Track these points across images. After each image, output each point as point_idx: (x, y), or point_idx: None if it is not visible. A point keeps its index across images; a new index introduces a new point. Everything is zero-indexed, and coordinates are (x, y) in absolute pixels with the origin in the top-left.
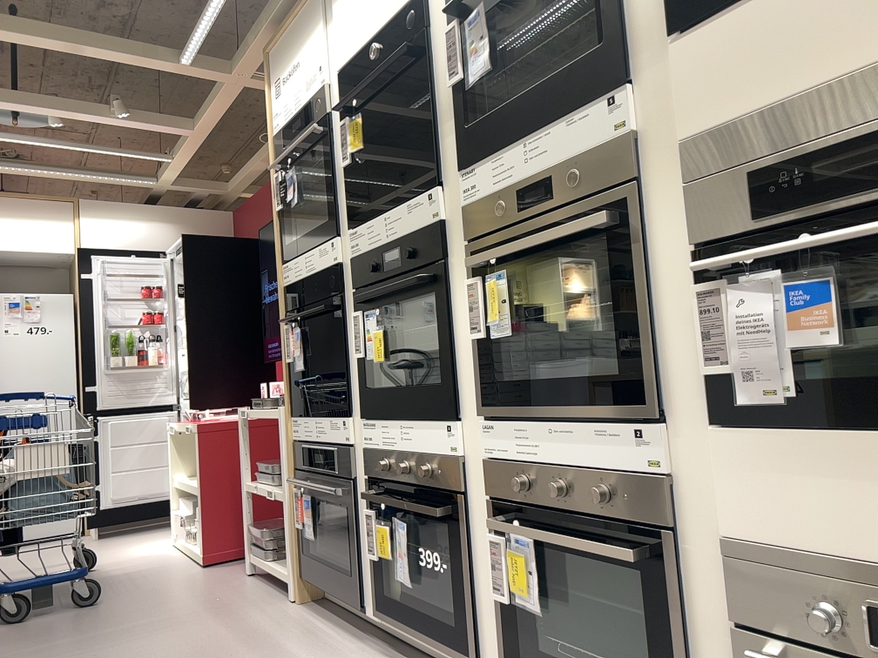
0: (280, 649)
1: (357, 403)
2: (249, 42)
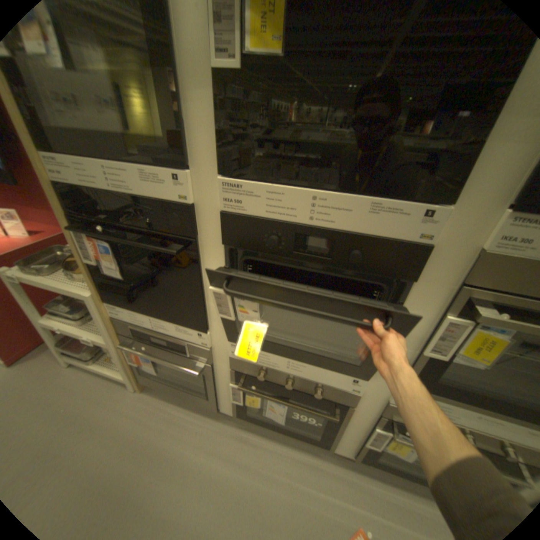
0: (170, 456)
1: (219, 326)
2: None
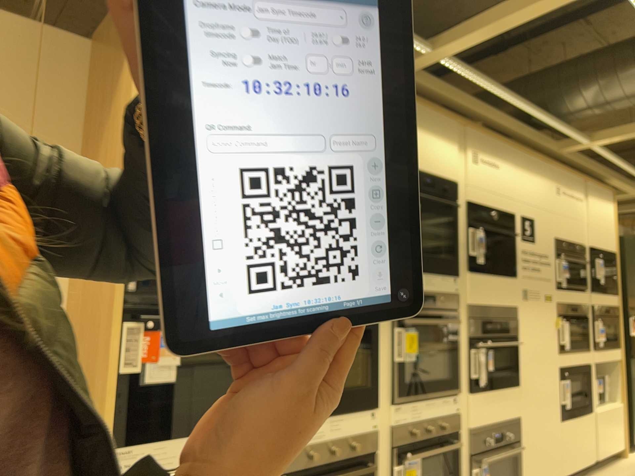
0: None
1: None
2: None
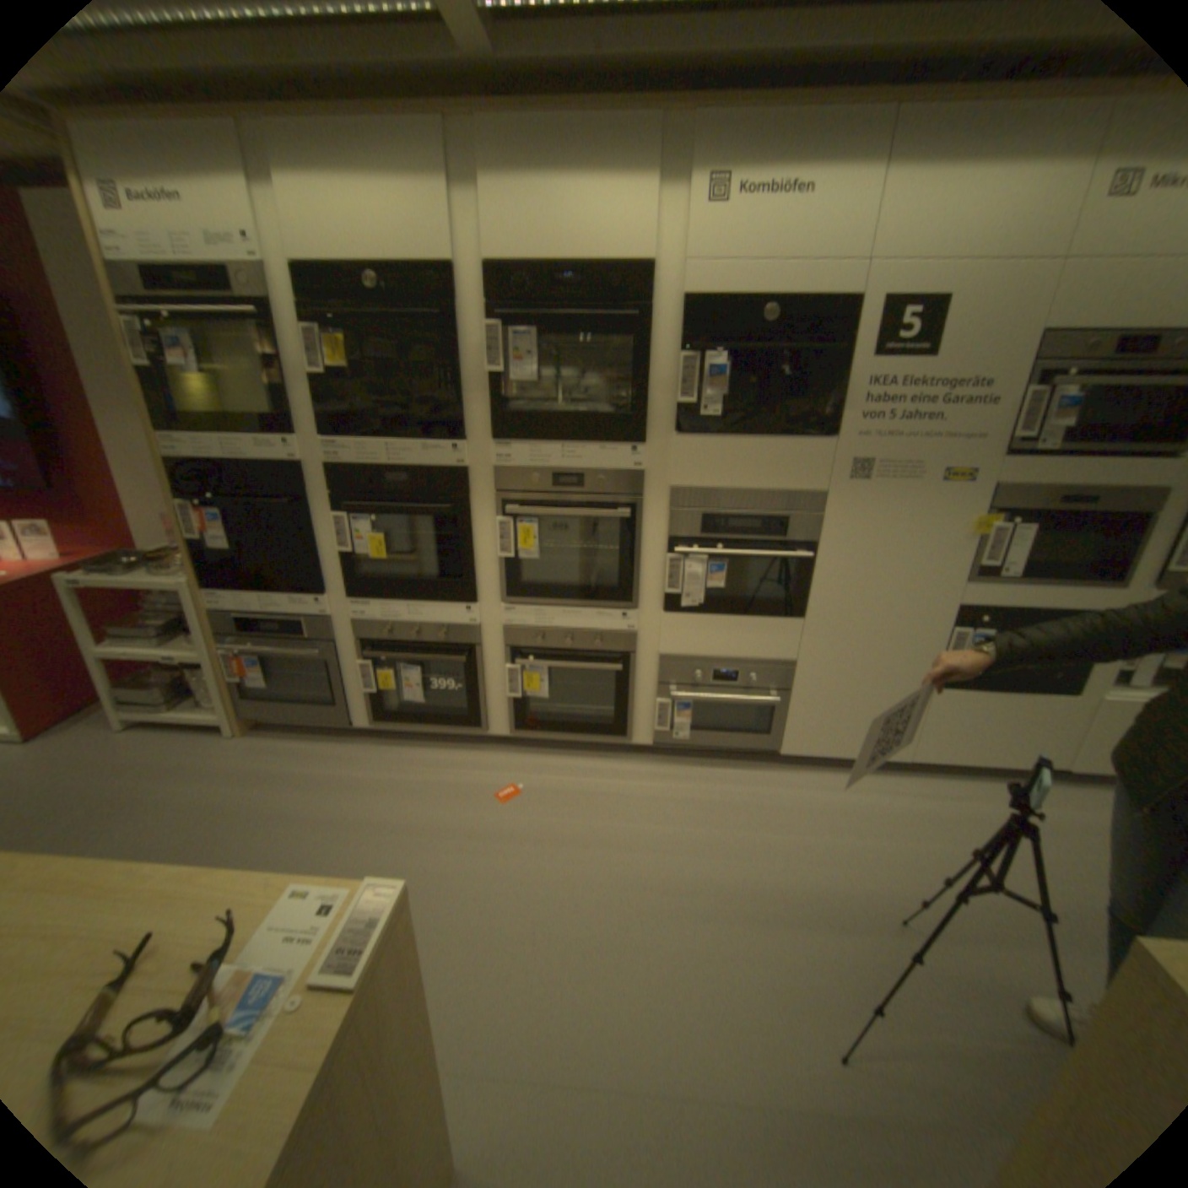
0: (289, 779)
1: (336, 587)
2: None
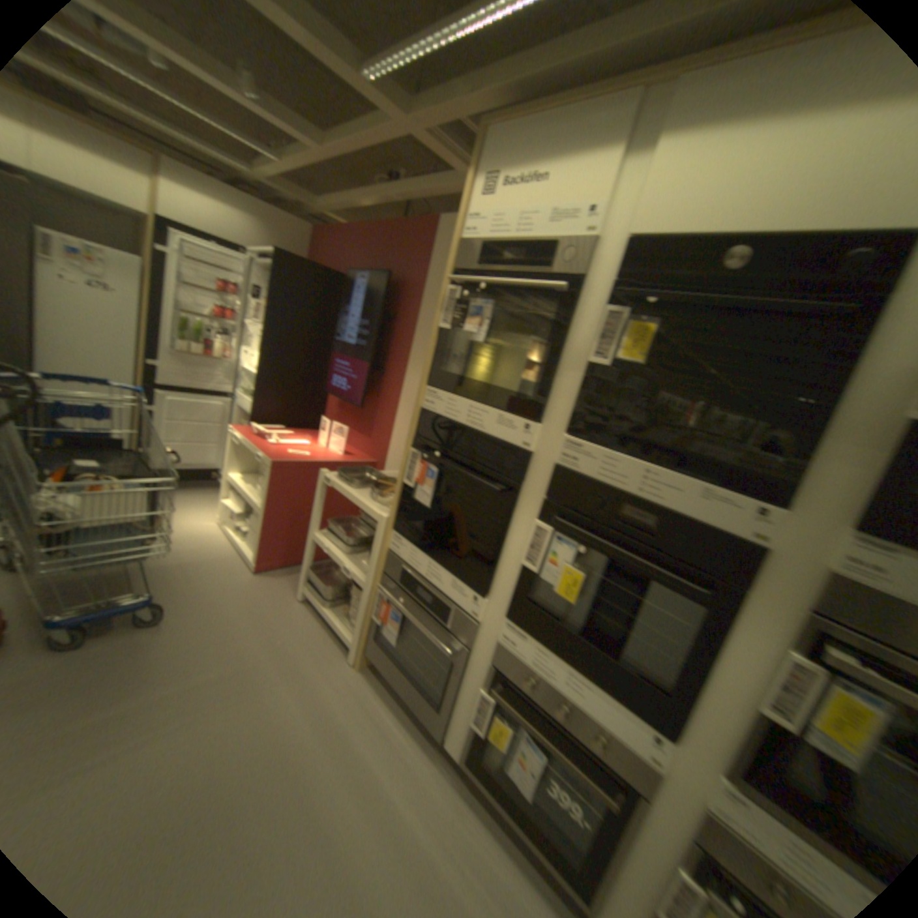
0: (361, 766)
1: (501, 595)
2: (456, 88)
